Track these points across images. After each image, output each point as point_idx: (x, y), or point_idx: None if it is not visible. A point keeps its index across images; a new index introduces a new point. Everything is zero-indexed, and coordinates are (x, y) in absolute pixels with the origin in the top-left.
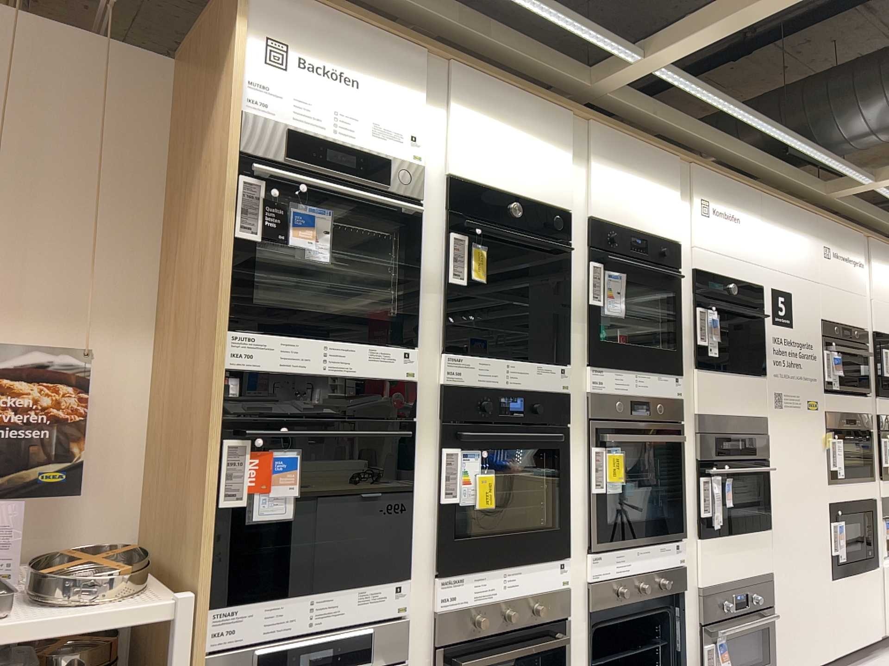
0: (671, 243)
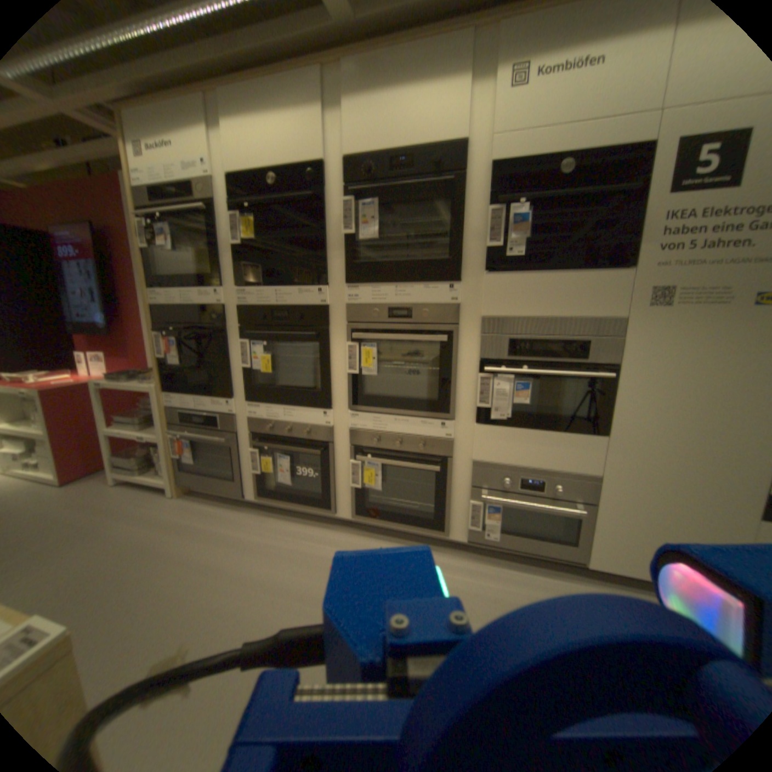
0: (456, 141)
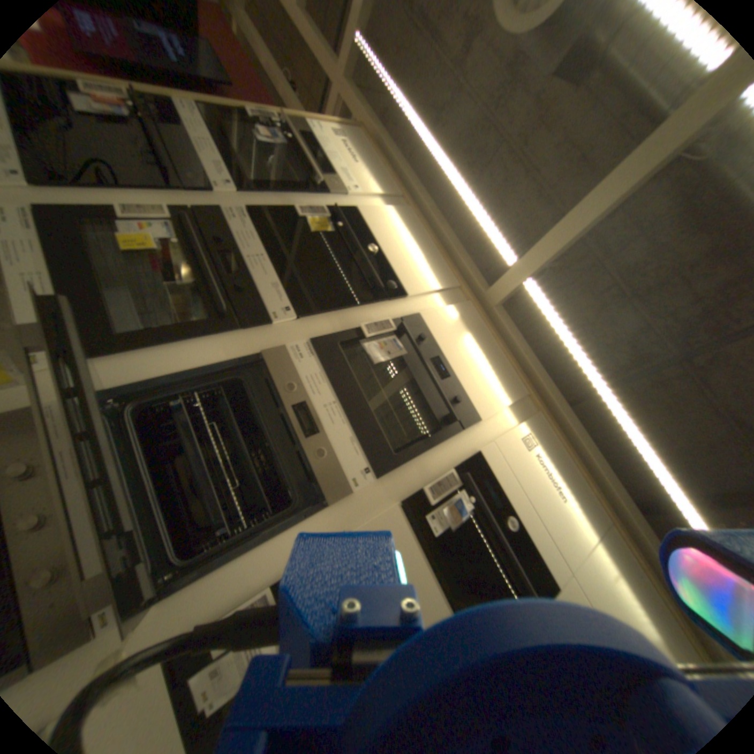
0: (472, 413)
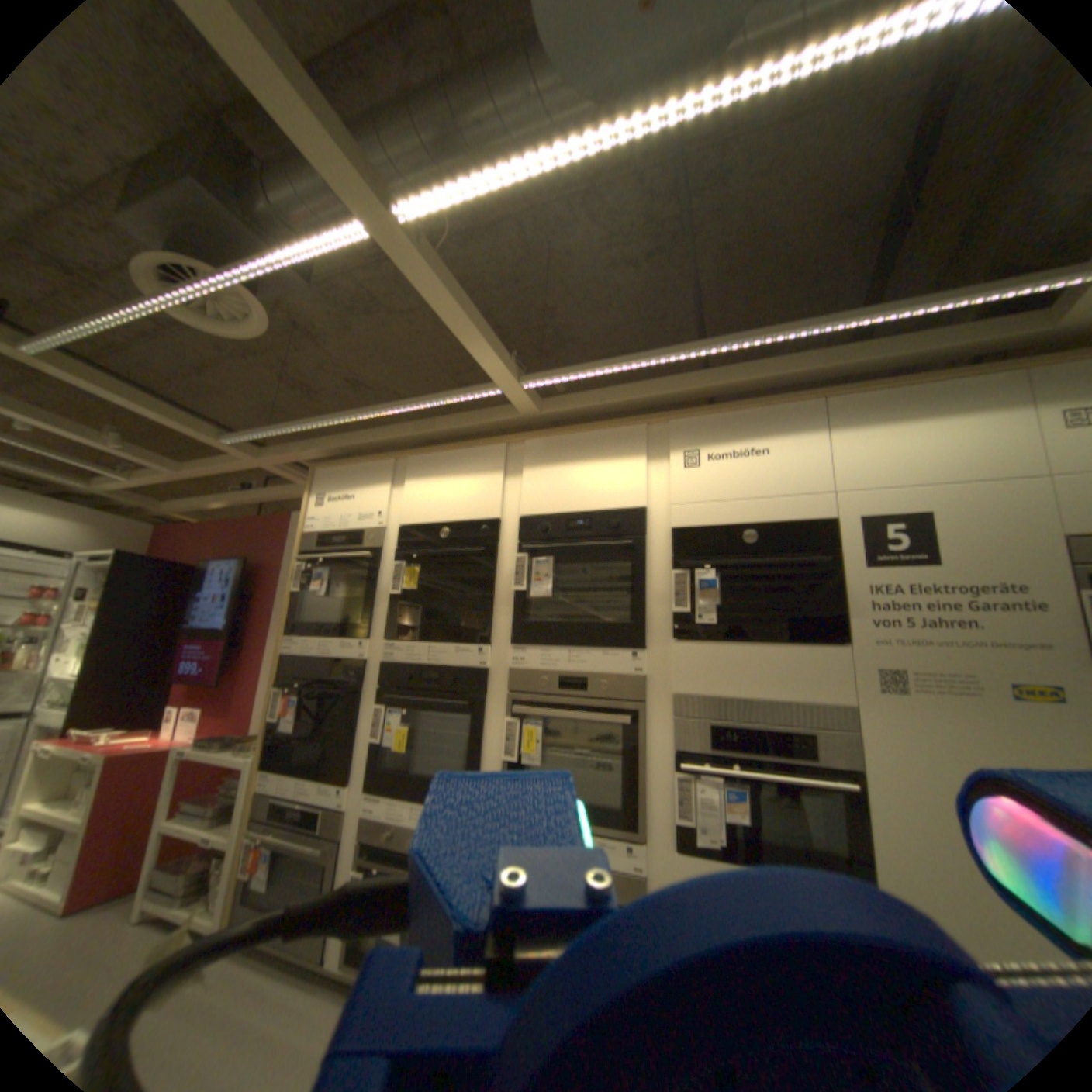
0: (633, 509)
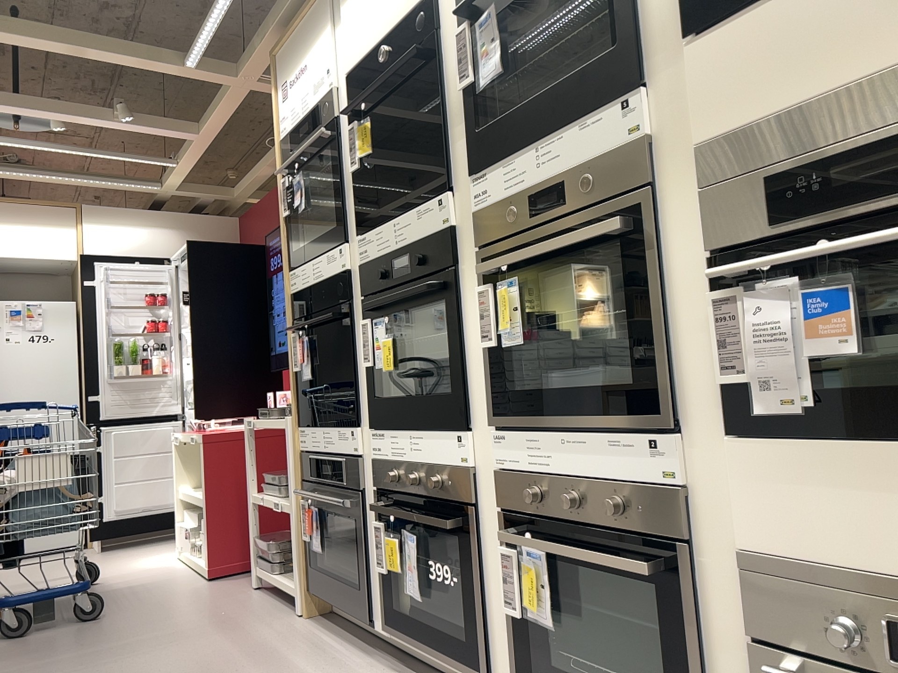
0: None
